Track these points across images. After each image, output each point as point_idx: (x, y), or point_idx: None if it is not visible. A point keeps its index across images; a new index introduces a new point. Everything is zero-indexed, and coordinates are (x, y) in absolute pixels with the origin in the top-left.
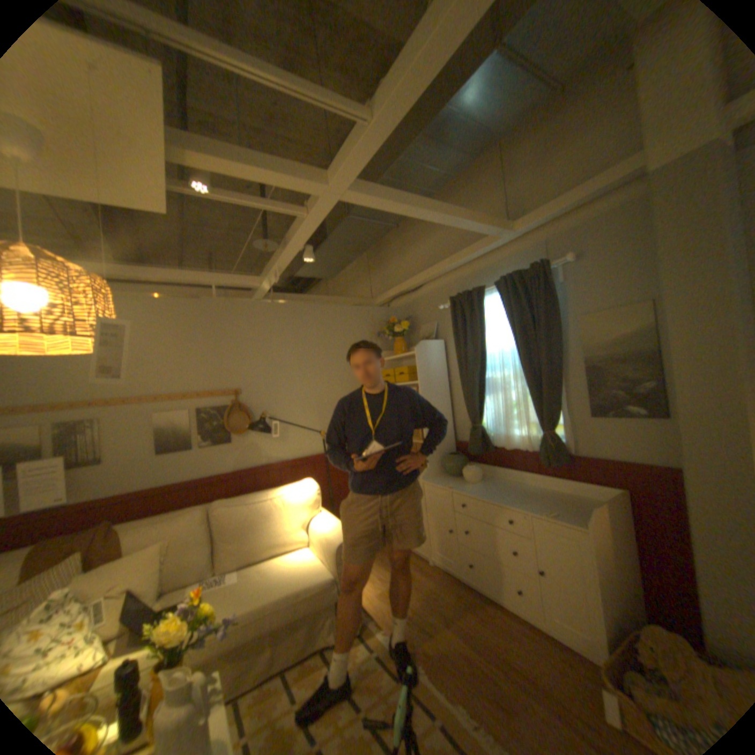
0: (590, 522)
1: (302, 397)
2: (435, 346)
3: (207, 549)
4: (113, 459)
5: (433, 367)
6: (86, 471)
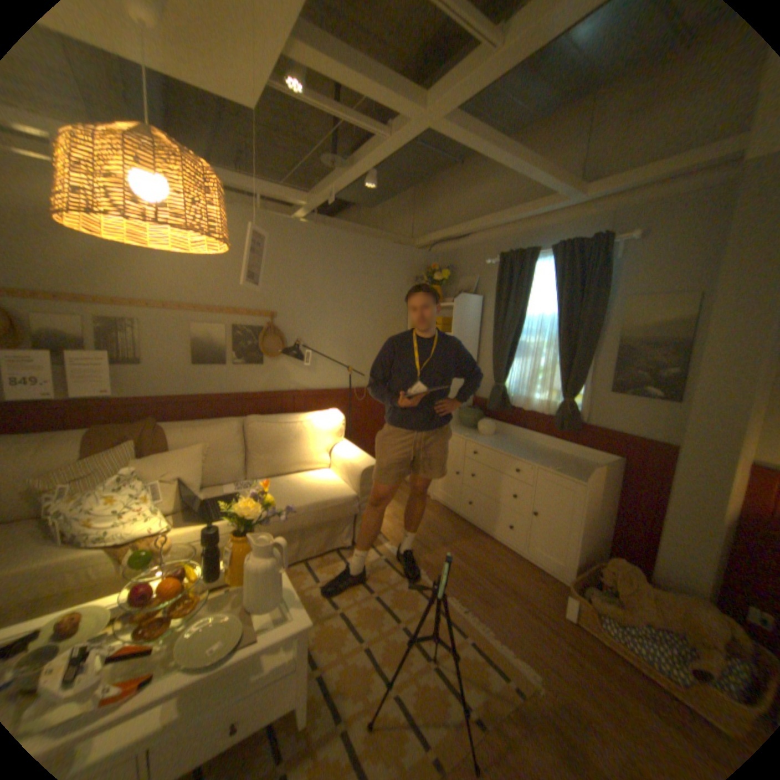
0: (588, 478)
1: (334, 331)
2: (473, 301)
3: (241, 455)
4: (151, 361)
5: (467, 322)
6: (126, 369)
